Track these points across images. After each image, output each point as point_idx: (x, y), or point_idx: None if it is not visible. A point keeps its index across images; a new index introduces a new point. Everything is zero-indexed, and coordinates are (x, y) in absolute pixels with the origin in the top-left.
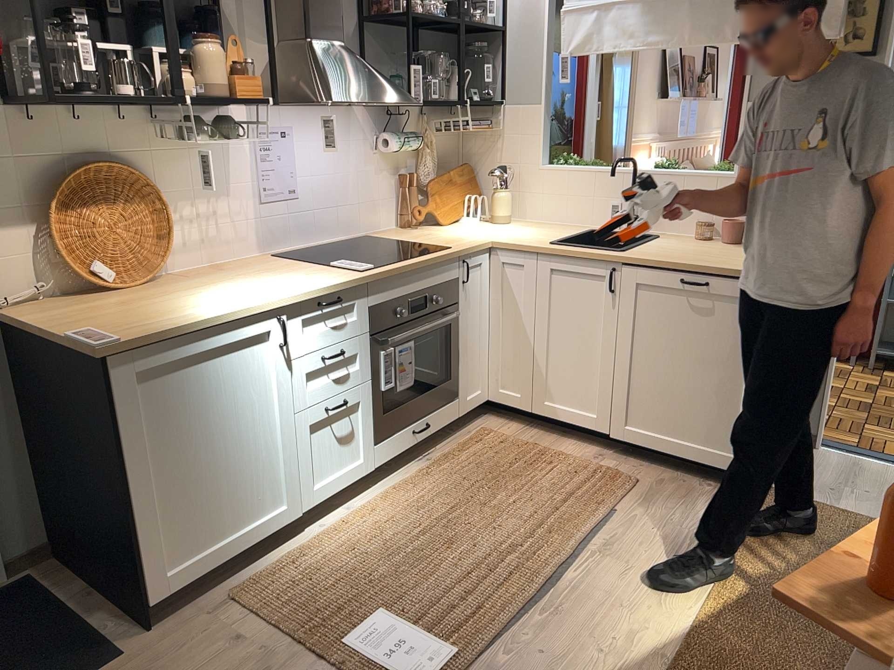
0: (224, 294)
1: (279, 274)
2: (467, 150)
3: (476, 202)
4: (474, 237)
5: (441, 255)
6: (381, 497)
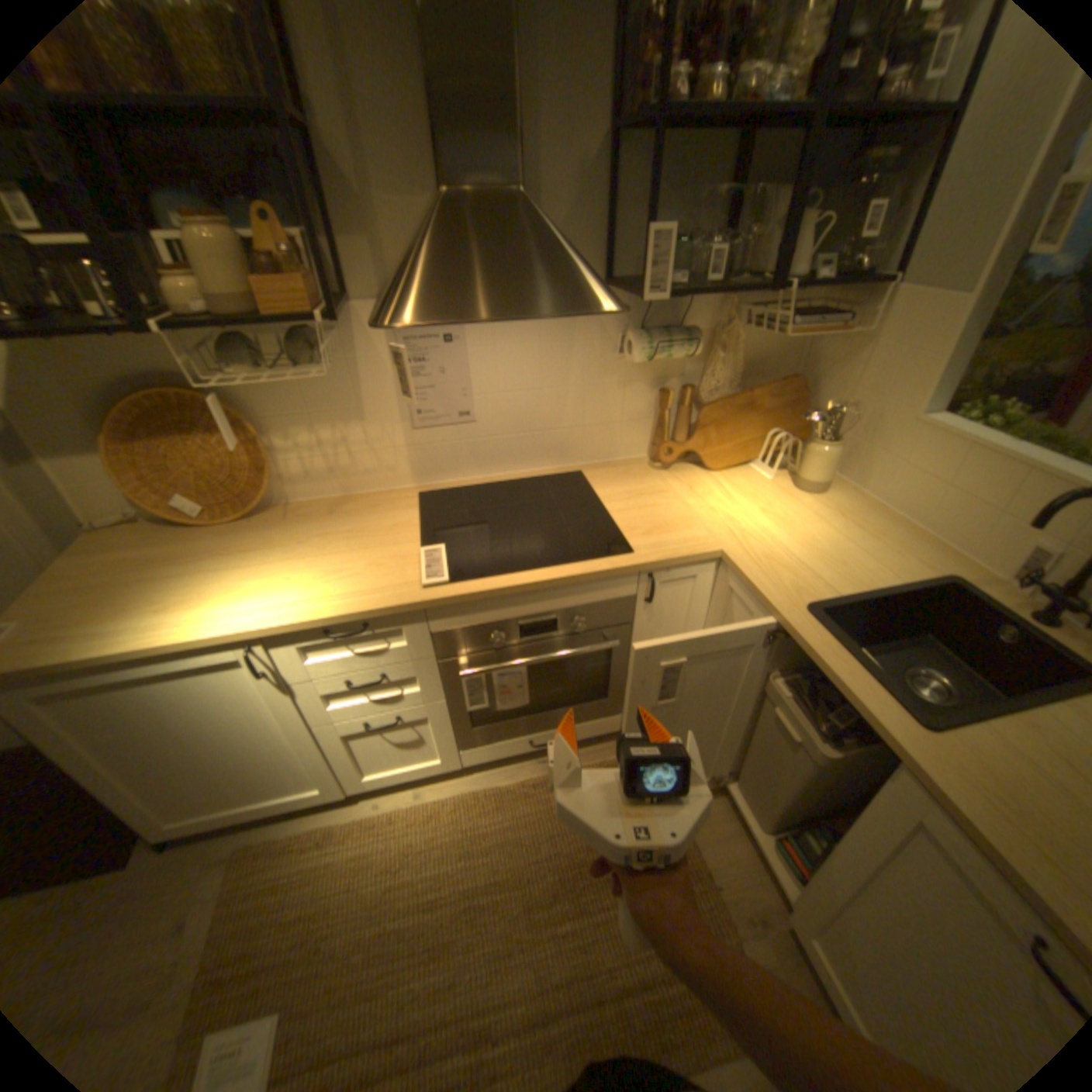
0: (232, 583)
1: (354, 546)
2: (815, 349)
3: (791, 438)
4: (709, 524)
5: (587, 573)
6: (451, 801)
